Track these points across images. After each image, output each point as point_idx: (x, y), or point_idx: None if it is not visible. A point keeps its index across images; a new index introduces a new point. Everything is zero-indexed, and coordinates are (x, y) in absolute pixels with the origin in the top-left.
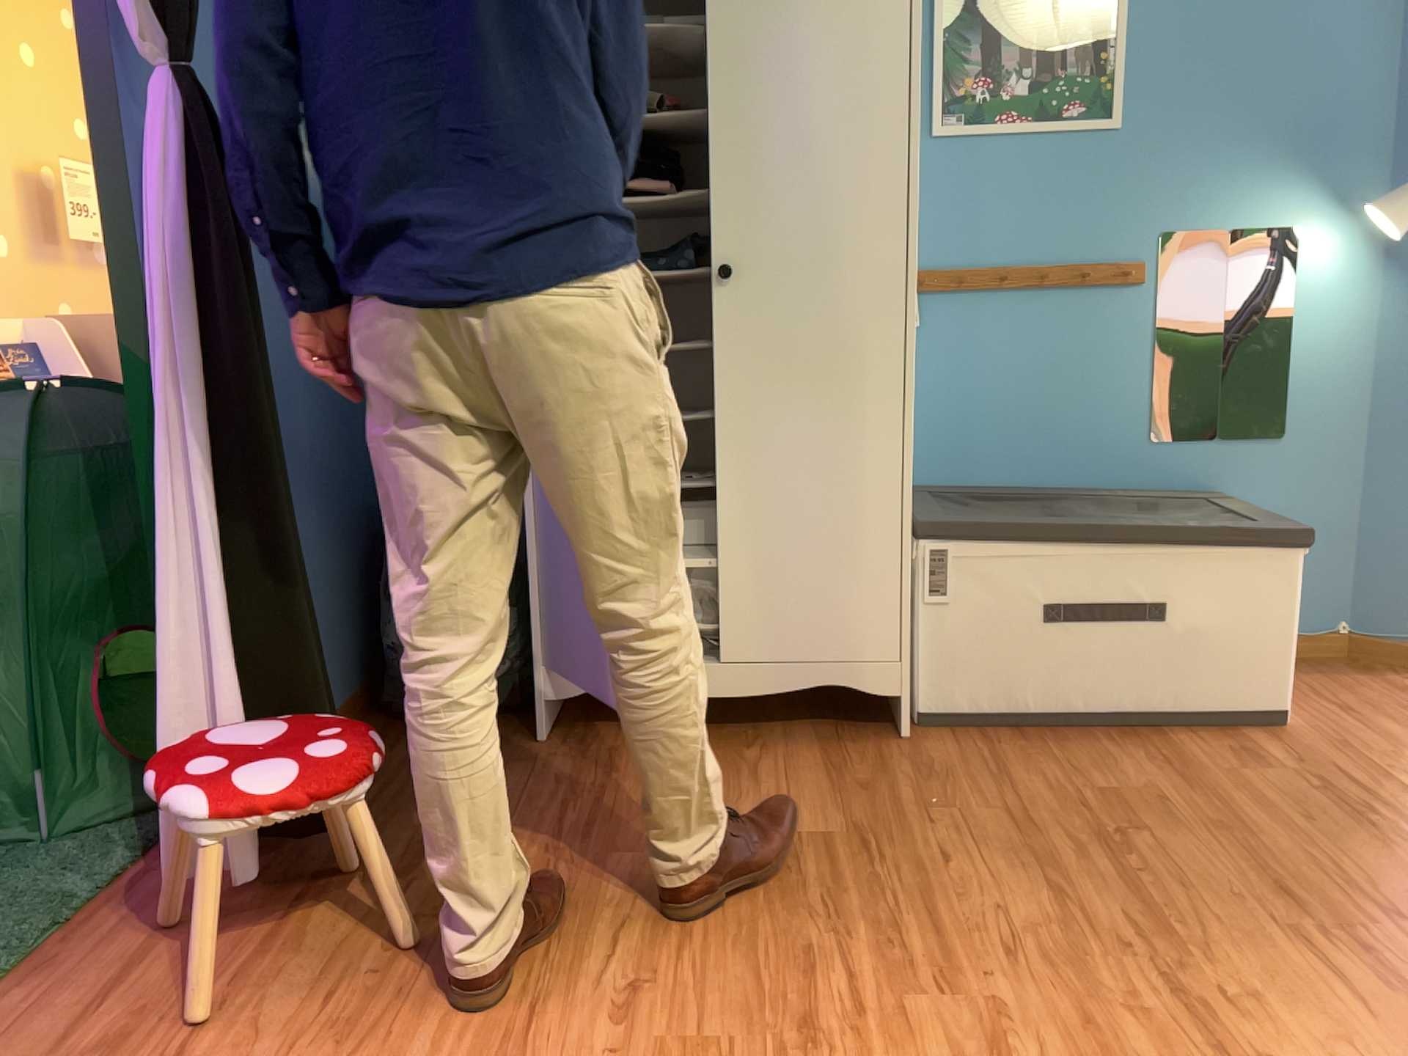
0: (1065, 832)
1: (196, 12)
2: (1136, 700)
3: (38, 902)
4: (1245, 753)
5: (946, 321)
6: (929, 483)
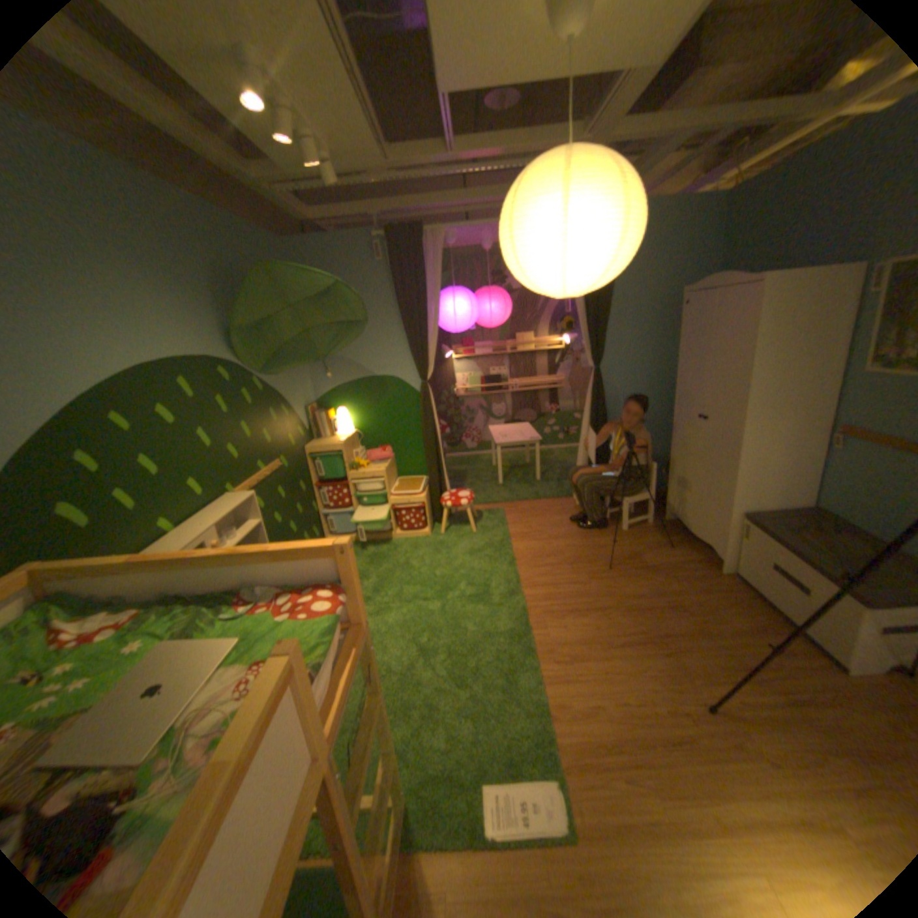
0: (678, 603)
1: (599, 359)
2: (792, 619)
3: (566, 495)
4: (790, 656)
5: (854, 451)
6: (833, 514)
